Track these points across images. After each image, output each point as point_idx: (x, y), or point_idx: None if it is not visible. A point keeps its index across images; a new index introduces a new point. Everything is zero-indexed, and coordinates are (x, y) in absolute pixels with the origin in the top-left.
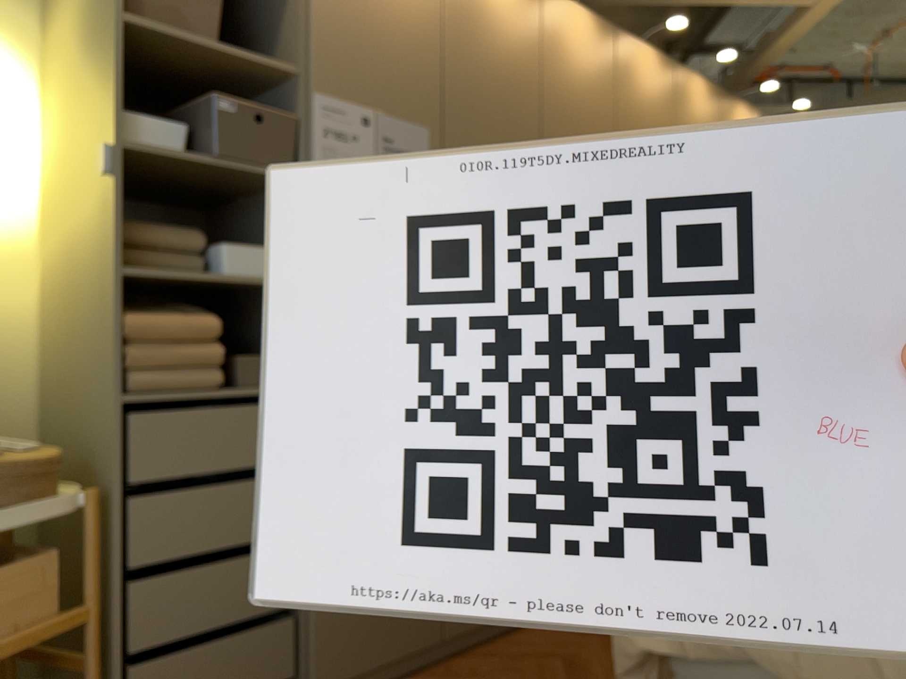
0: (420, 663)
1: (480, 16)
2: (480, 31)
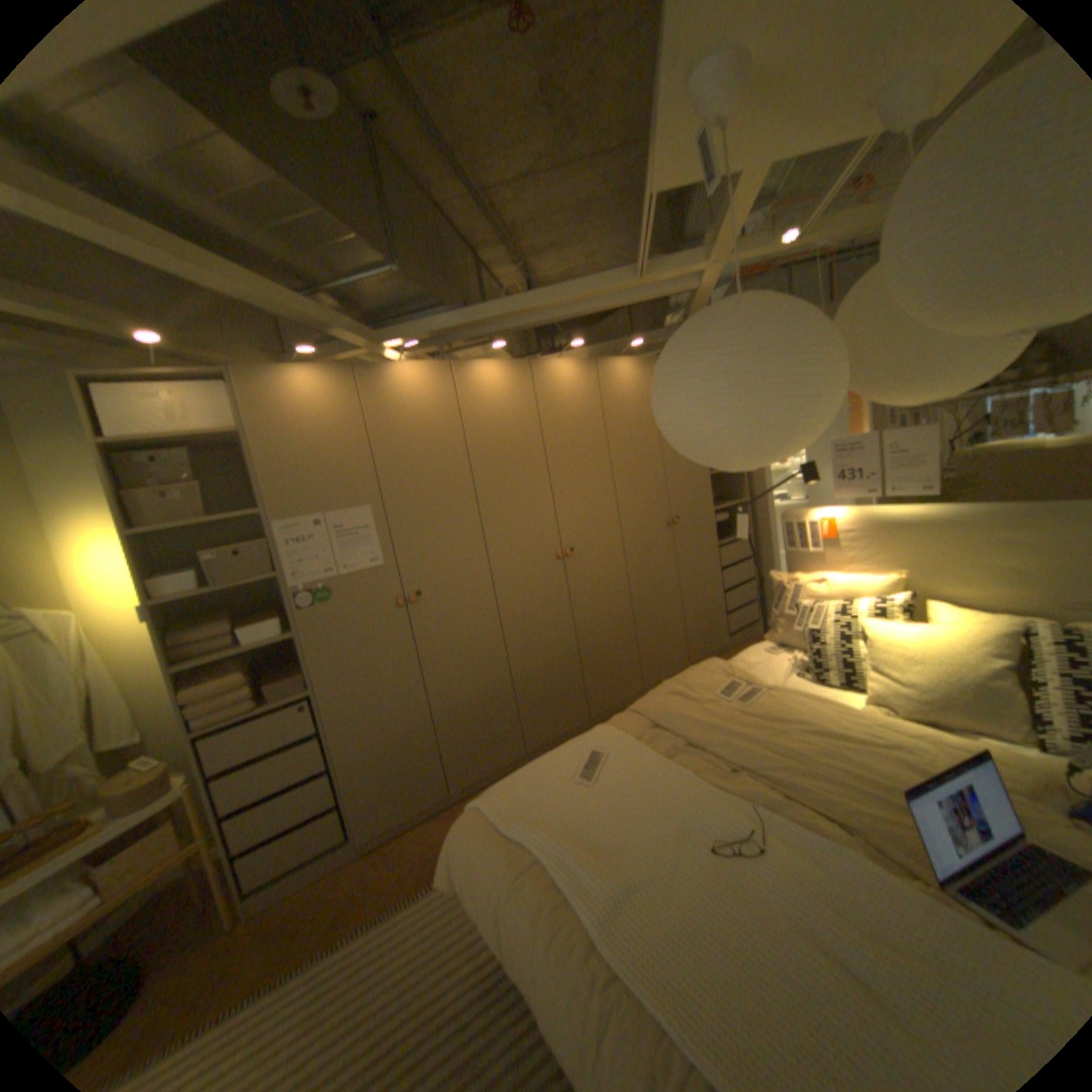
0: (436, 811)
1: (397, 413)
2: (400, 423)
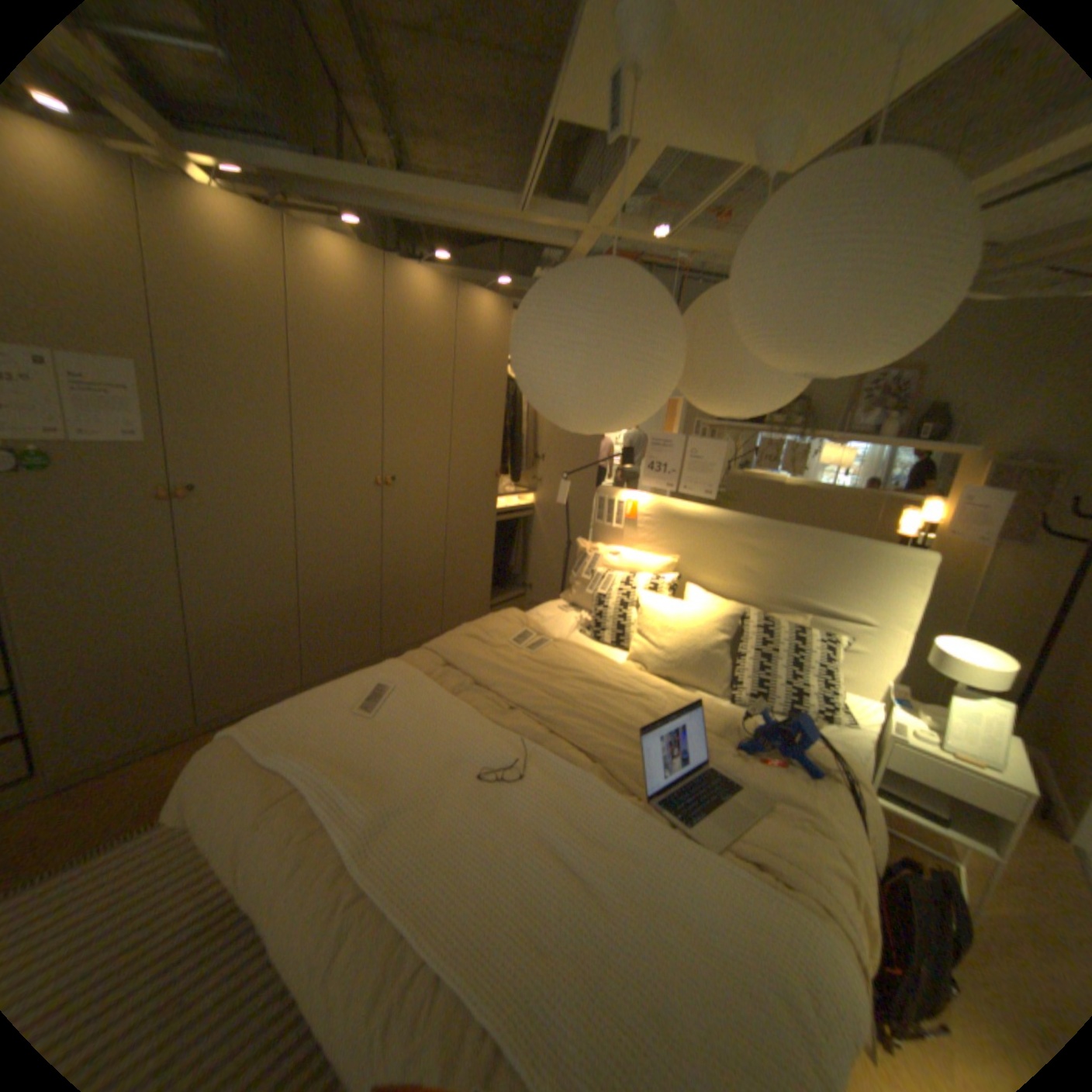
0: (174, 742)
1: (195, 255)
2: (197, 269)
